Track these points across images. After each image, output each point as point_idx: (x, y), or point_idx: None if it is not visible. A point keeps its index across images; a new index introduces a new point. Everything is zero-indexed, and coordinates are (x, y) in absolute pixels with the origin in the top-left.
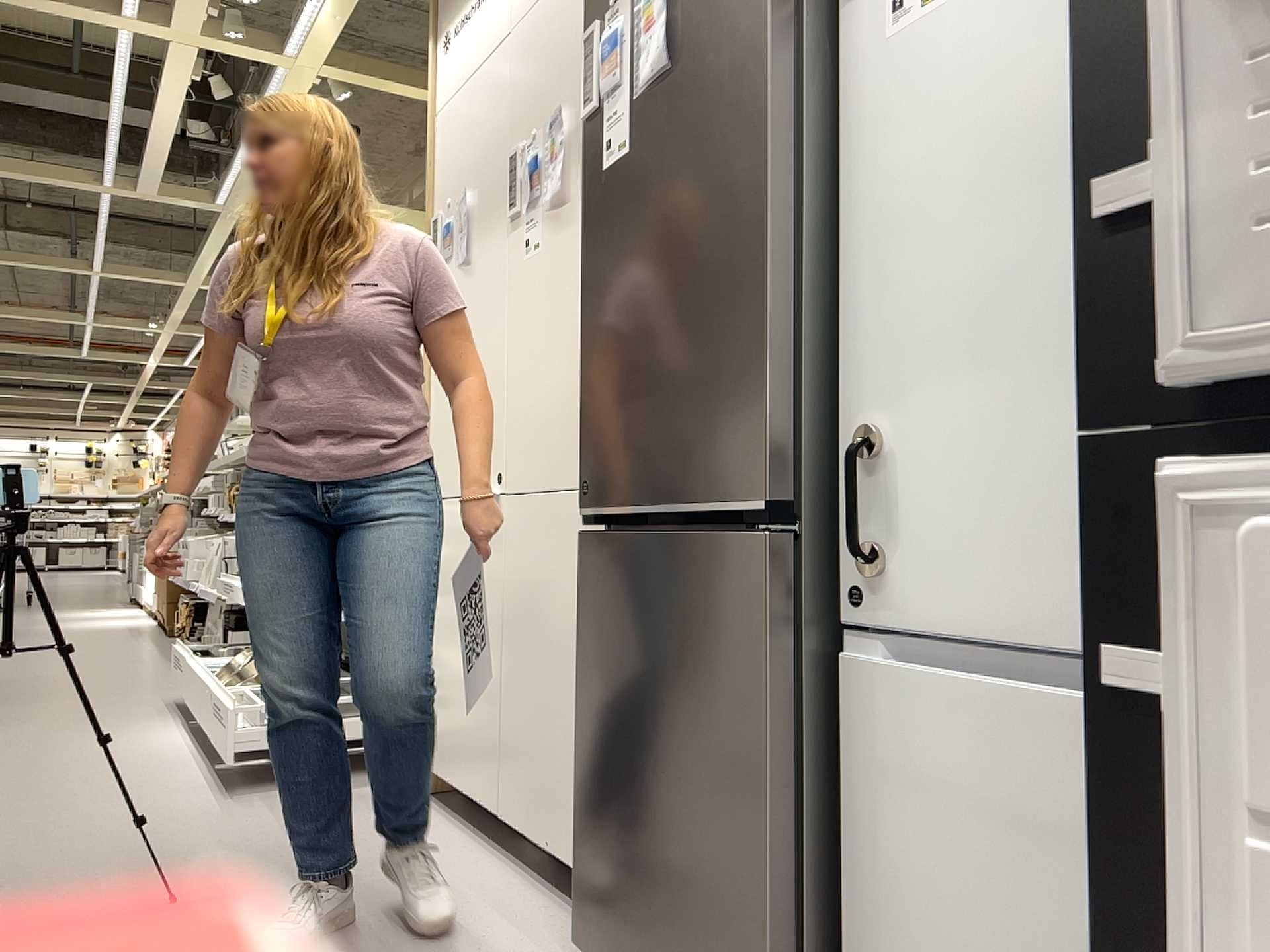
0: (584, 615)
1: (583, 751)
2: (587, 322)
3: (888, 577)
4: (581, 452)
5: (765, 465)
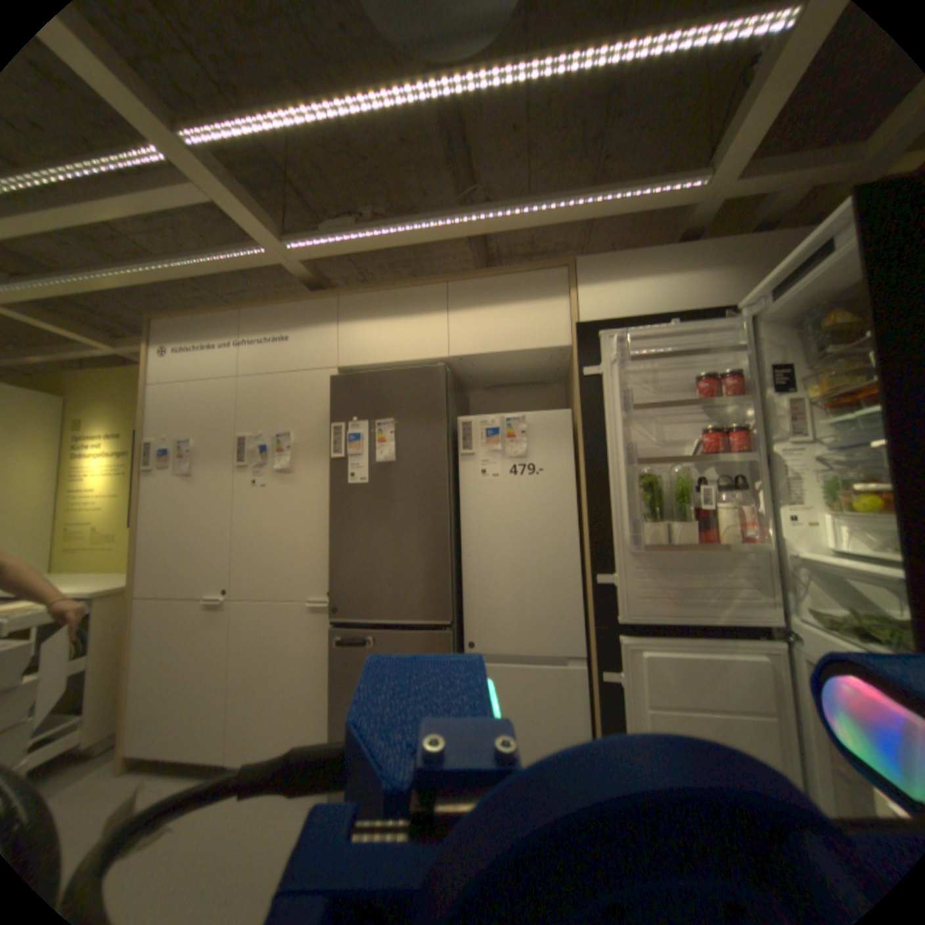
0: (334, 662)
1: (333, 720)
2: (334, 541)
3: (480, 637)
4: (328, 593)
5: (447, 608)
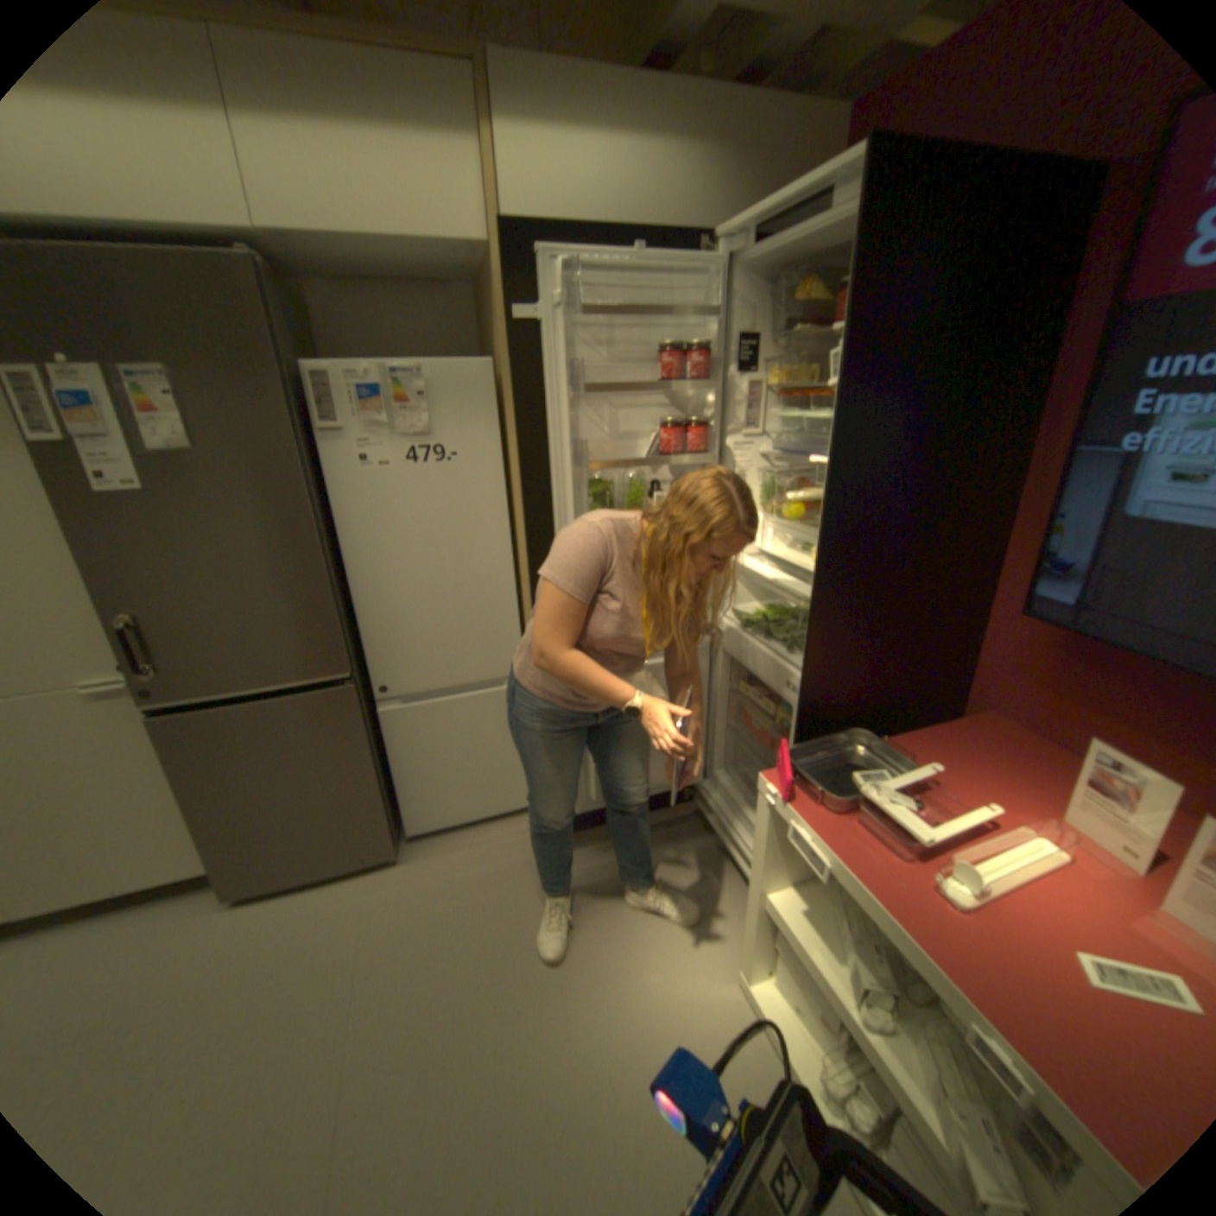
0: (169, 759)
1: (194, 822)
2: (102, 593)
3: (393, 679)
4: (122, 673)
5: (341, 659)
